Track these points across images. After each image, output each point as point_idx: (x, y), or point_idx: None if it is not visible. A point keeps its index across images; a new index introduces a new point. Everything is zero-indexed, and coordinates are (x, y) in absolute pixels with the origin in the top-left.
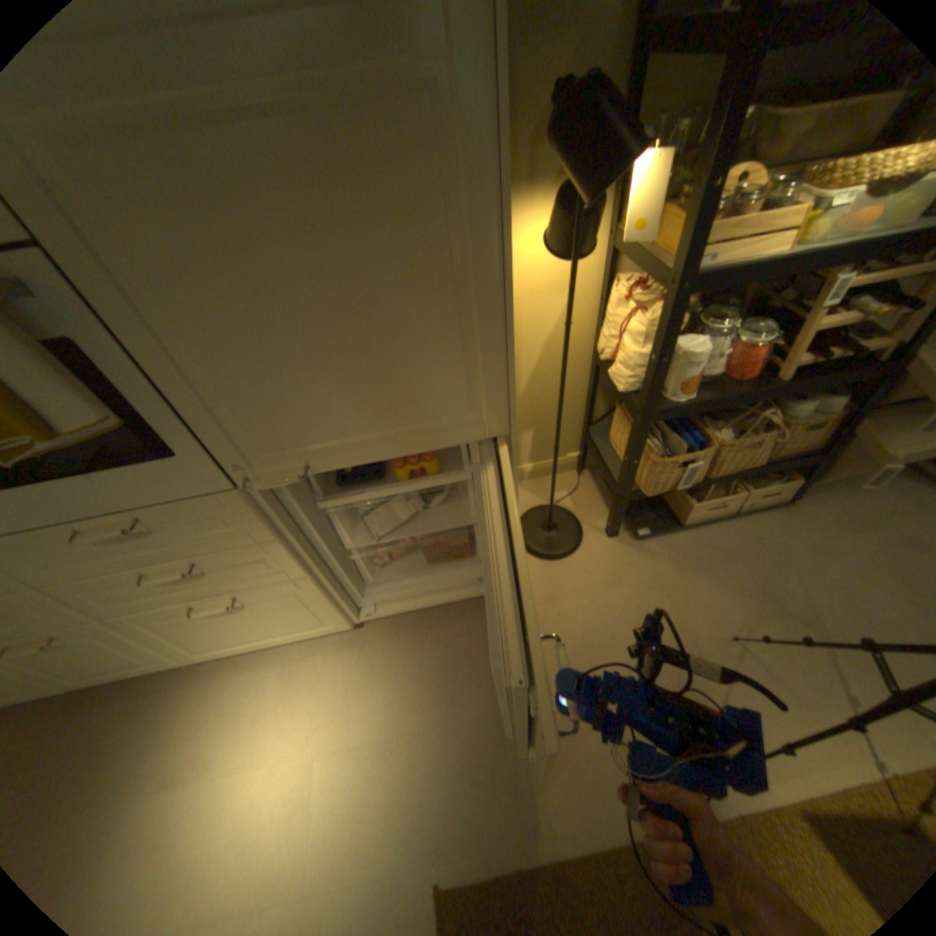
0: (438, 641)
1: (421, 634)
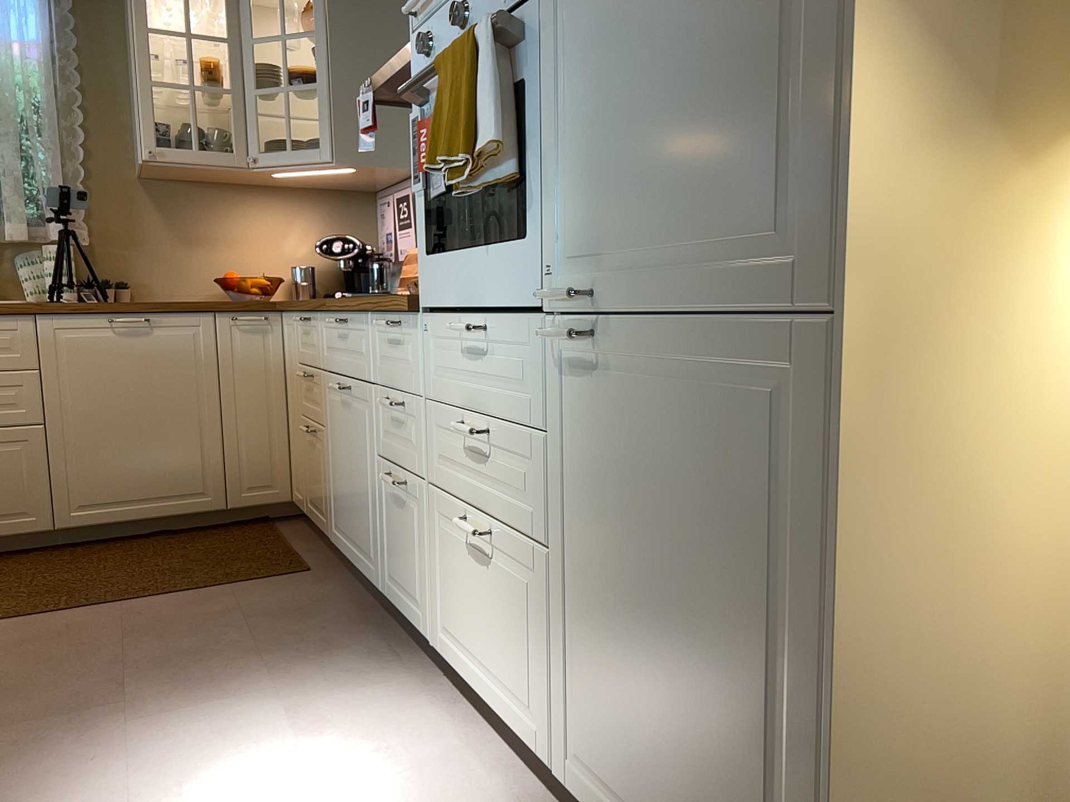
0: None
1: None
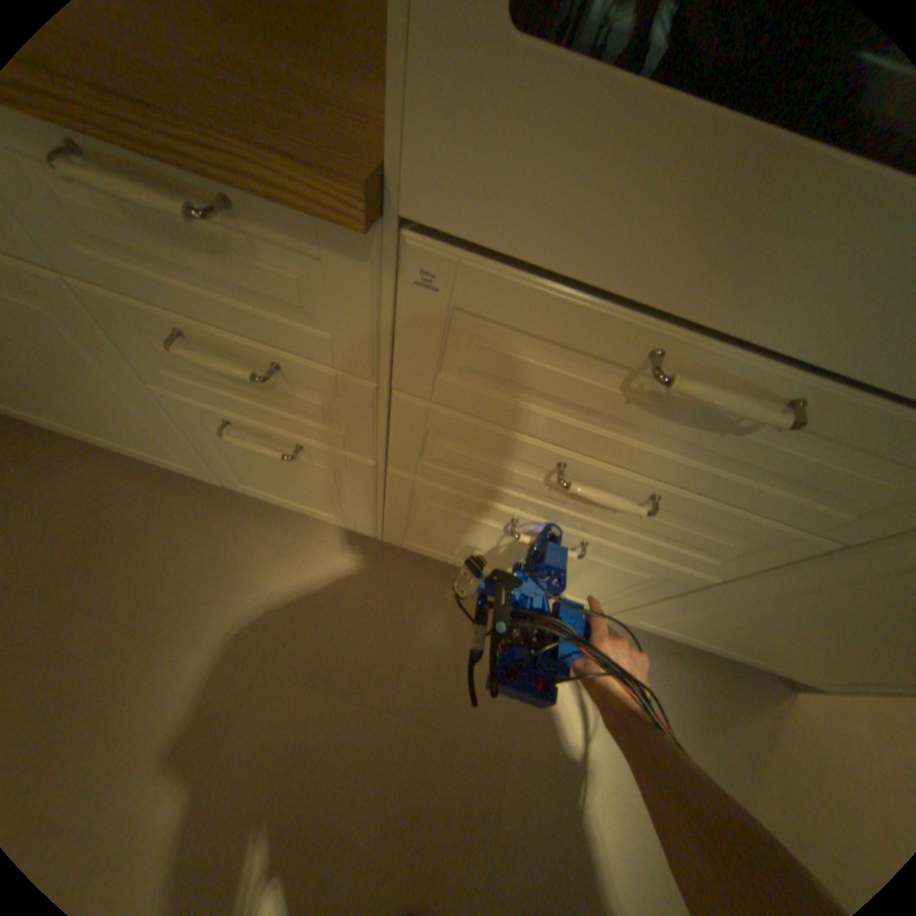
0: (689, 683)
1: (668, 661)
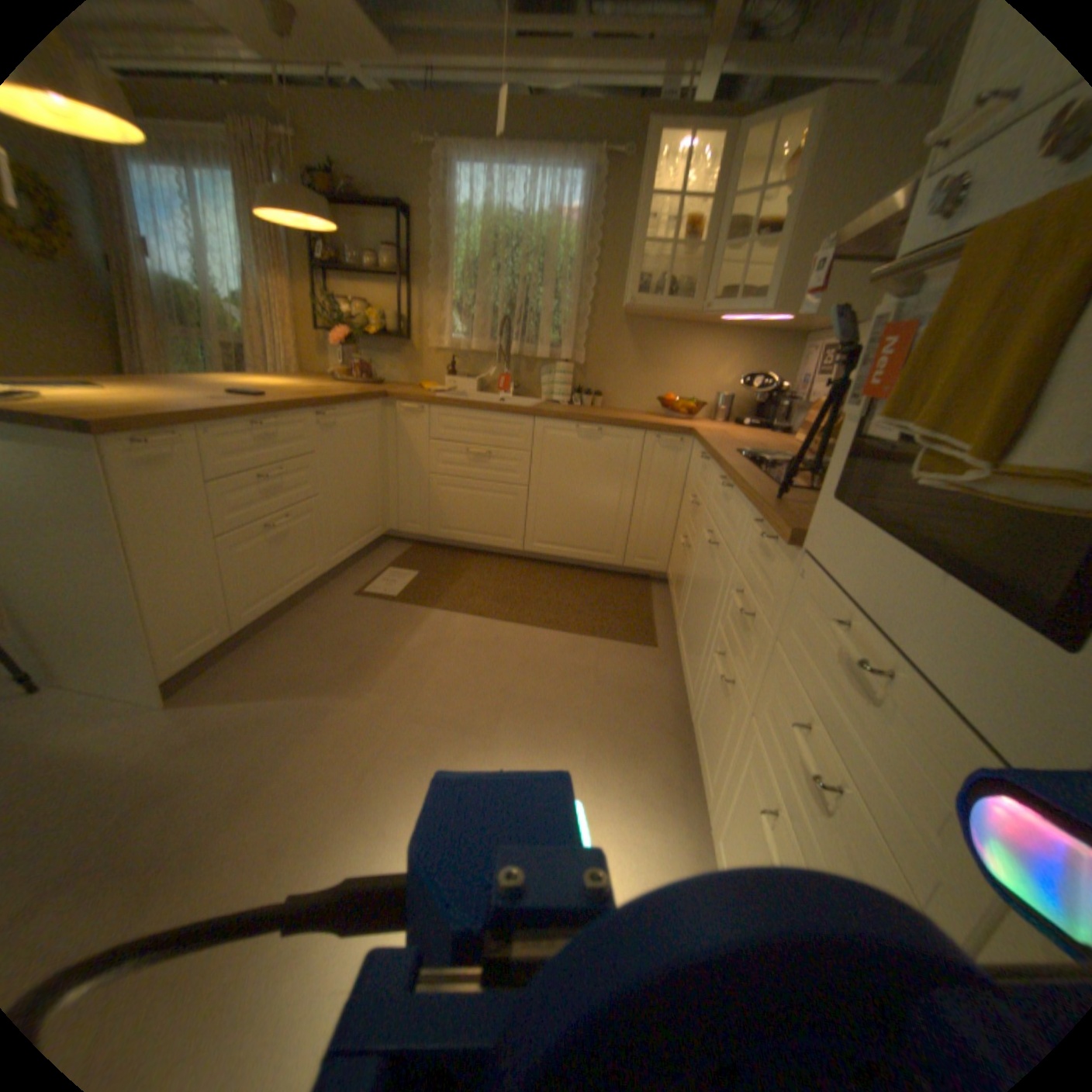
0: None
1: None
